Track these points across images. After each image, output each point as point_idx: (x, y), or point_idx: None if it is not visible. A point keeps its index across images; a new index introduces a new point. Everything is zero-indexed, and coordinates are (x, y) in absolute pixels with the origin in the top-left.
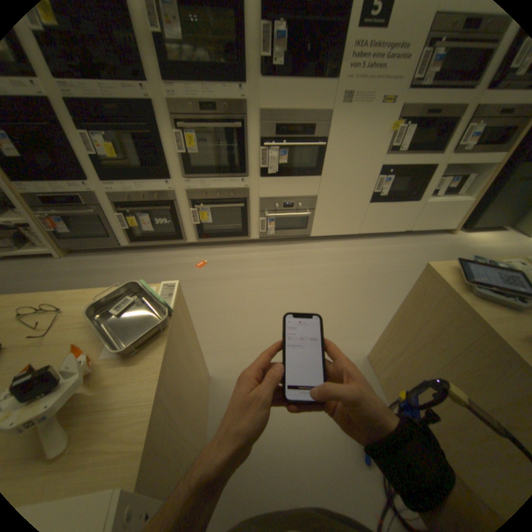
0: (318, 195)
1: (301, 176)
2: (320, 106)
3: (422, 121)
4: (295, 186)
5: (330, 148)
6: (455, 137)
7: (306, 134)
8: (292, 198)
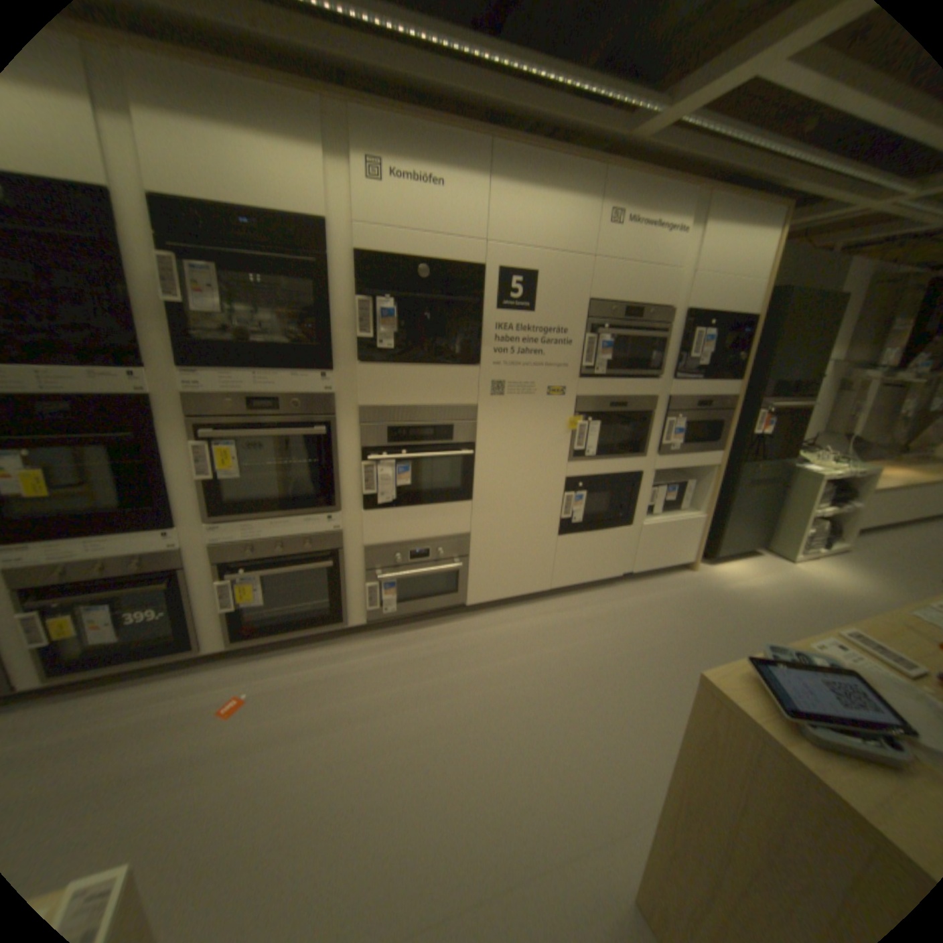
0: (472, 531)
1: (439, 502)
2: (457, 400)
3: (606, 416)
4: (429, 520)
5: (482, 457)
6: (654, 435)
7: (440, 440)
8: (425, 541)
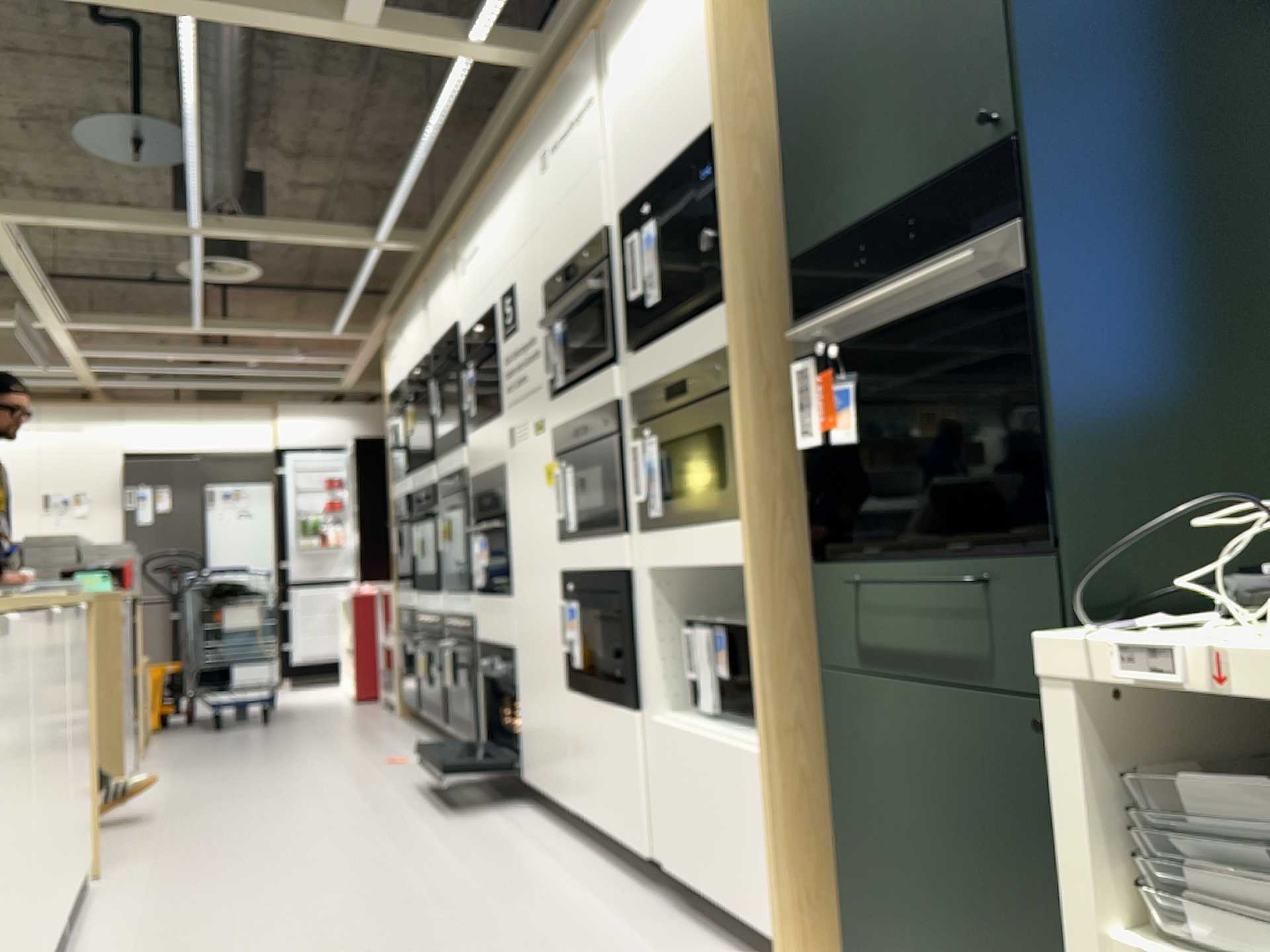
0: (516, 647)
1: (499, 595)
2: (496, 459)
3: (577, 456)
4: (496, 619)
5: (511, 533)
6: (637, 486)
7: (493, 510)
8: (495, 648)
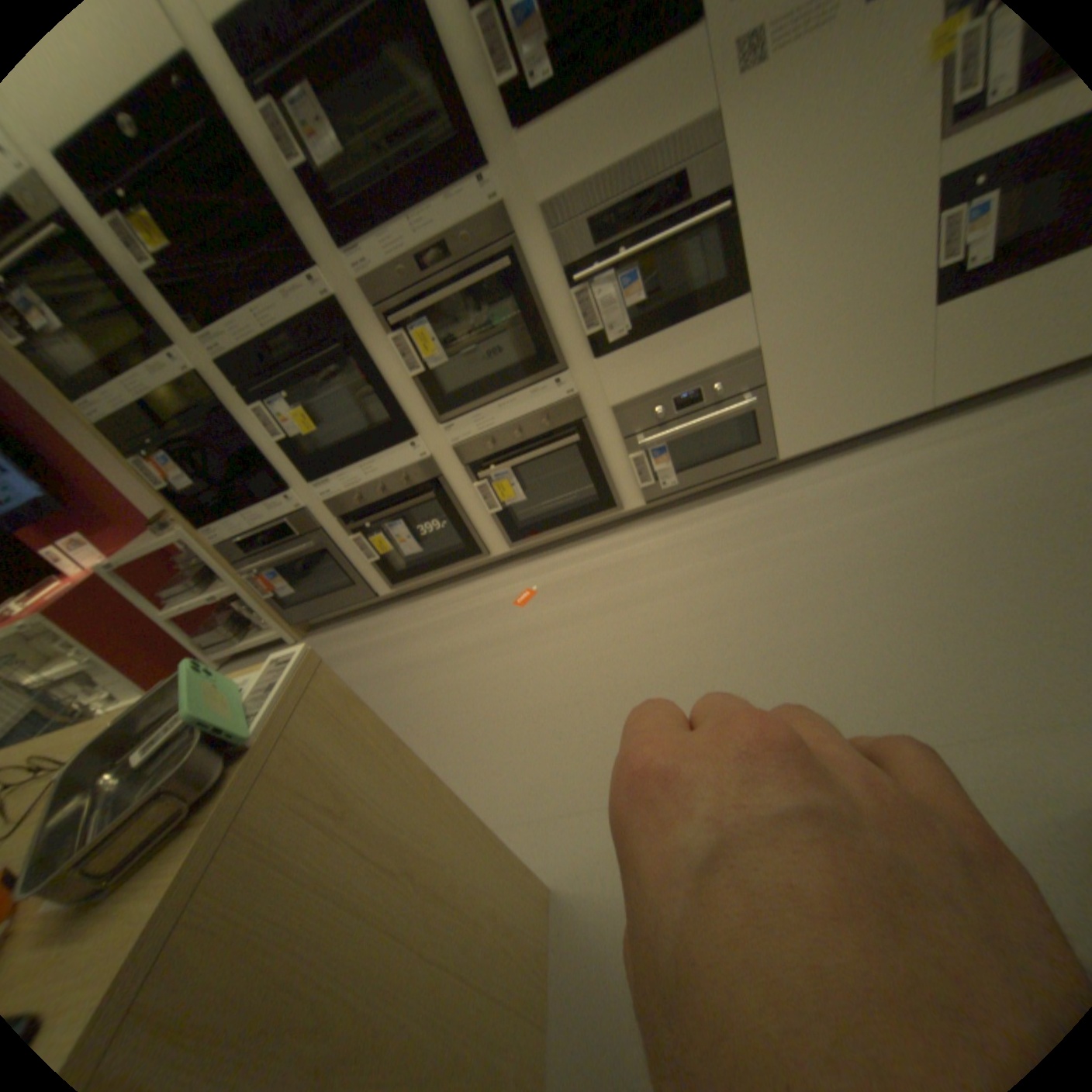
0: (765, 342)
1: (698, 312)
2: (682, 116)
3: None
4: (691, 345)
5: (752, 206)
6: None
7: (673, 204)
8: (692, 377)
